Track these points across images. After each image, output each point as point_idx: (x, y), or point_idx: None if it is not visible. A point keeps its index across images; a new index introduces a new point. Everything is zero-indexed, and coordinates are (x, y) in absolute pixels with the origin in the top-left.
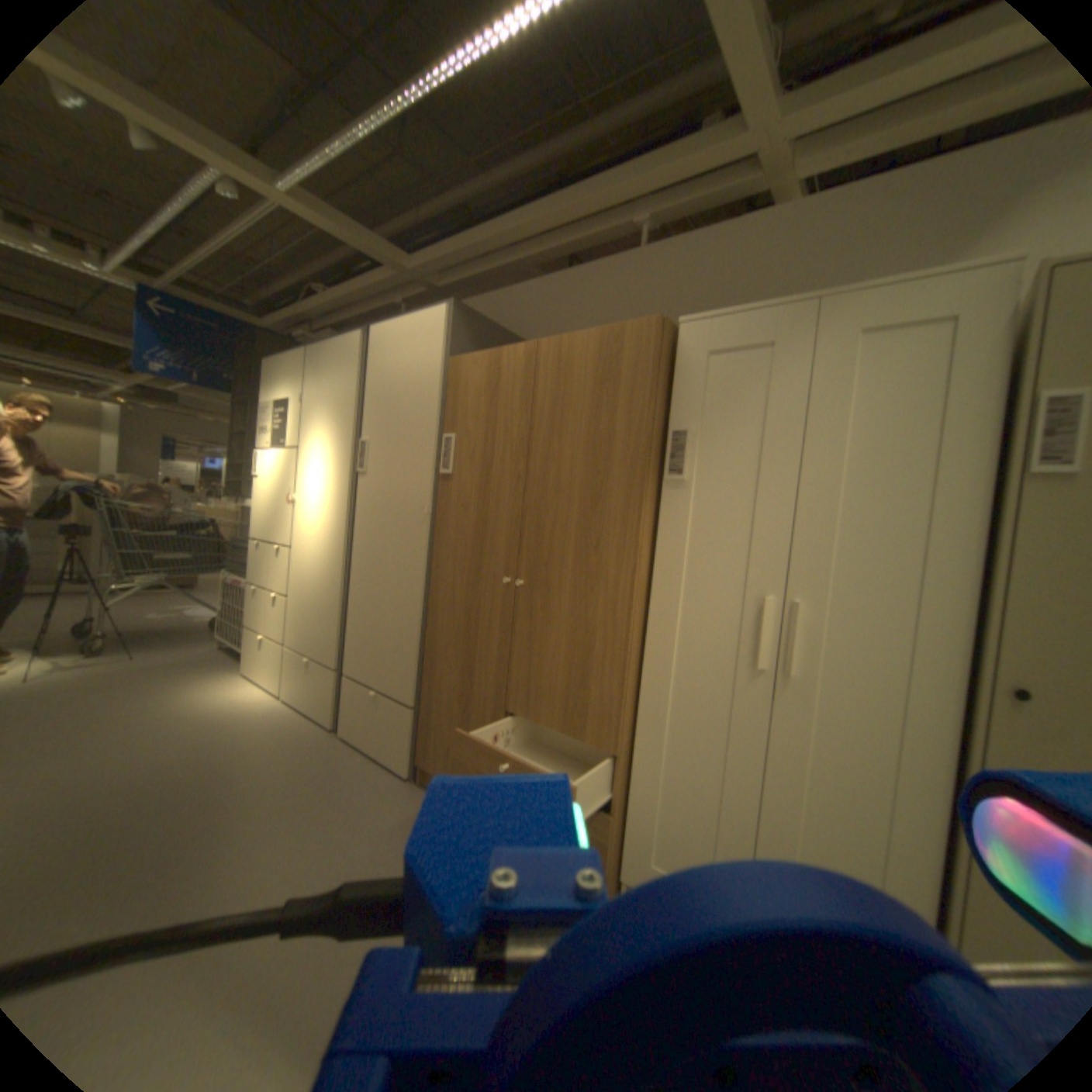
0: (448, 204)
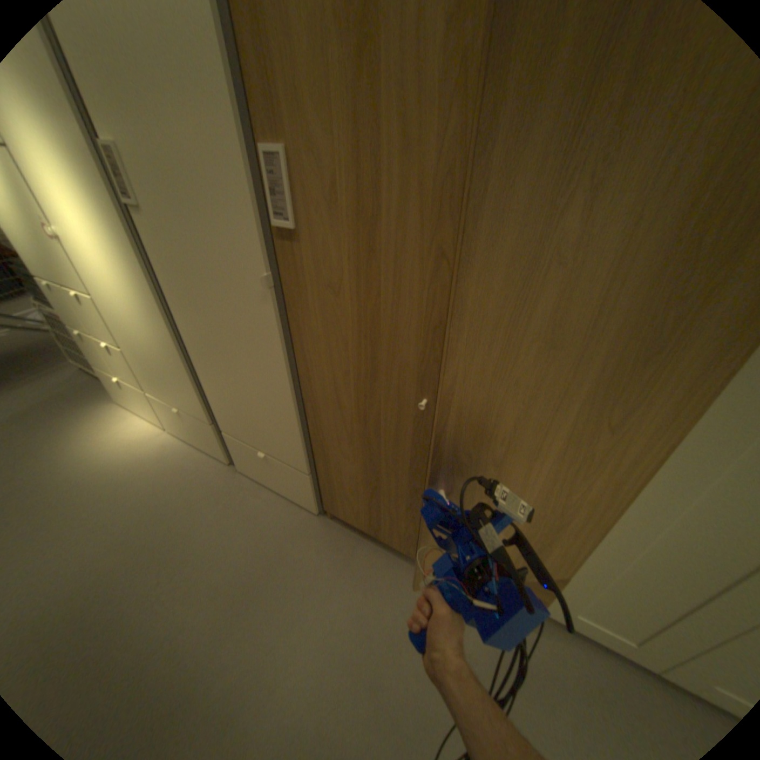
0: None
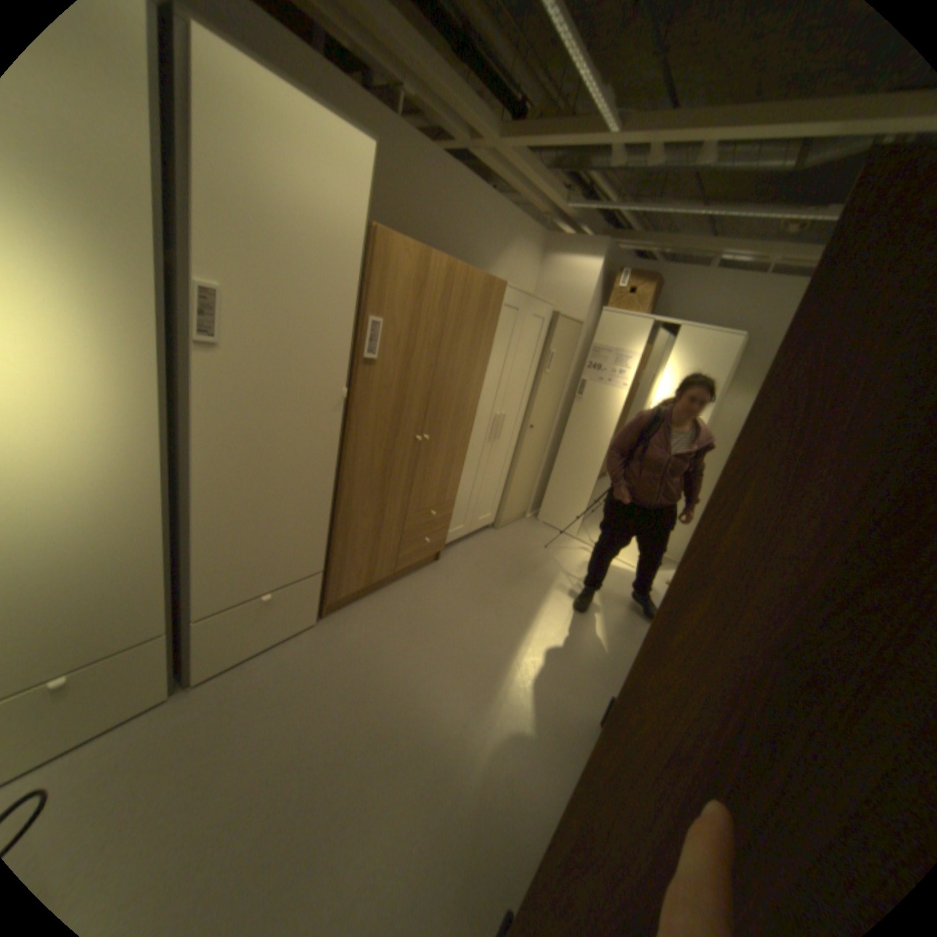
0: None
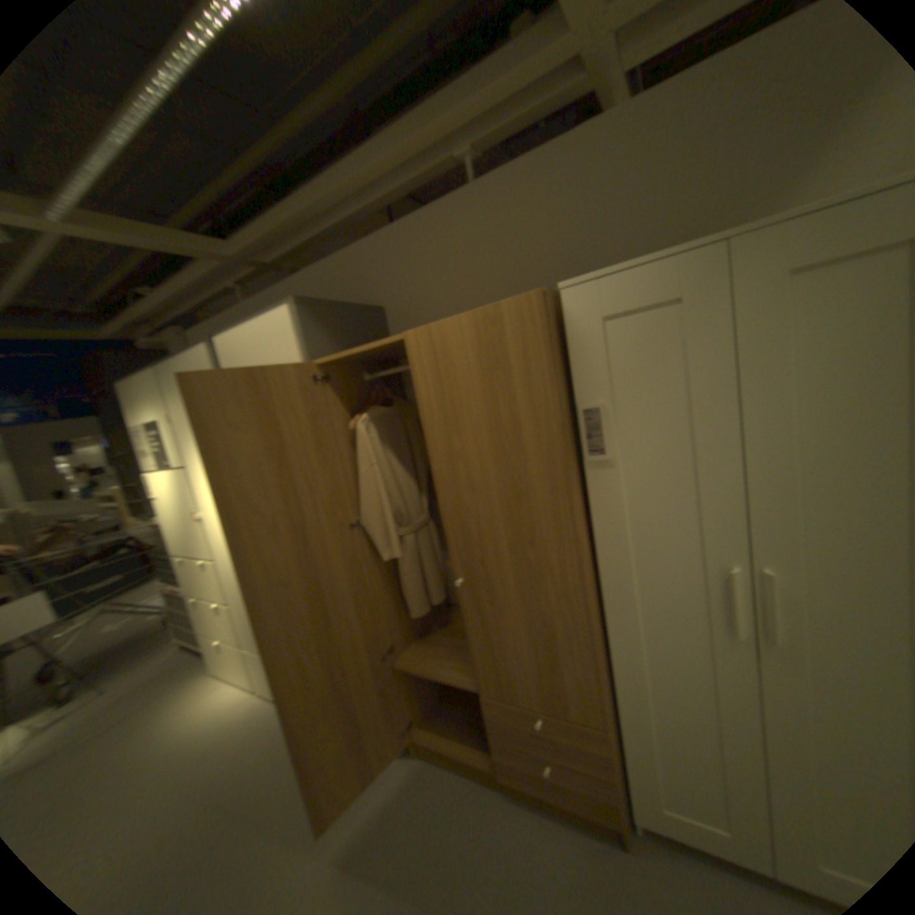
0: (247, 167)
